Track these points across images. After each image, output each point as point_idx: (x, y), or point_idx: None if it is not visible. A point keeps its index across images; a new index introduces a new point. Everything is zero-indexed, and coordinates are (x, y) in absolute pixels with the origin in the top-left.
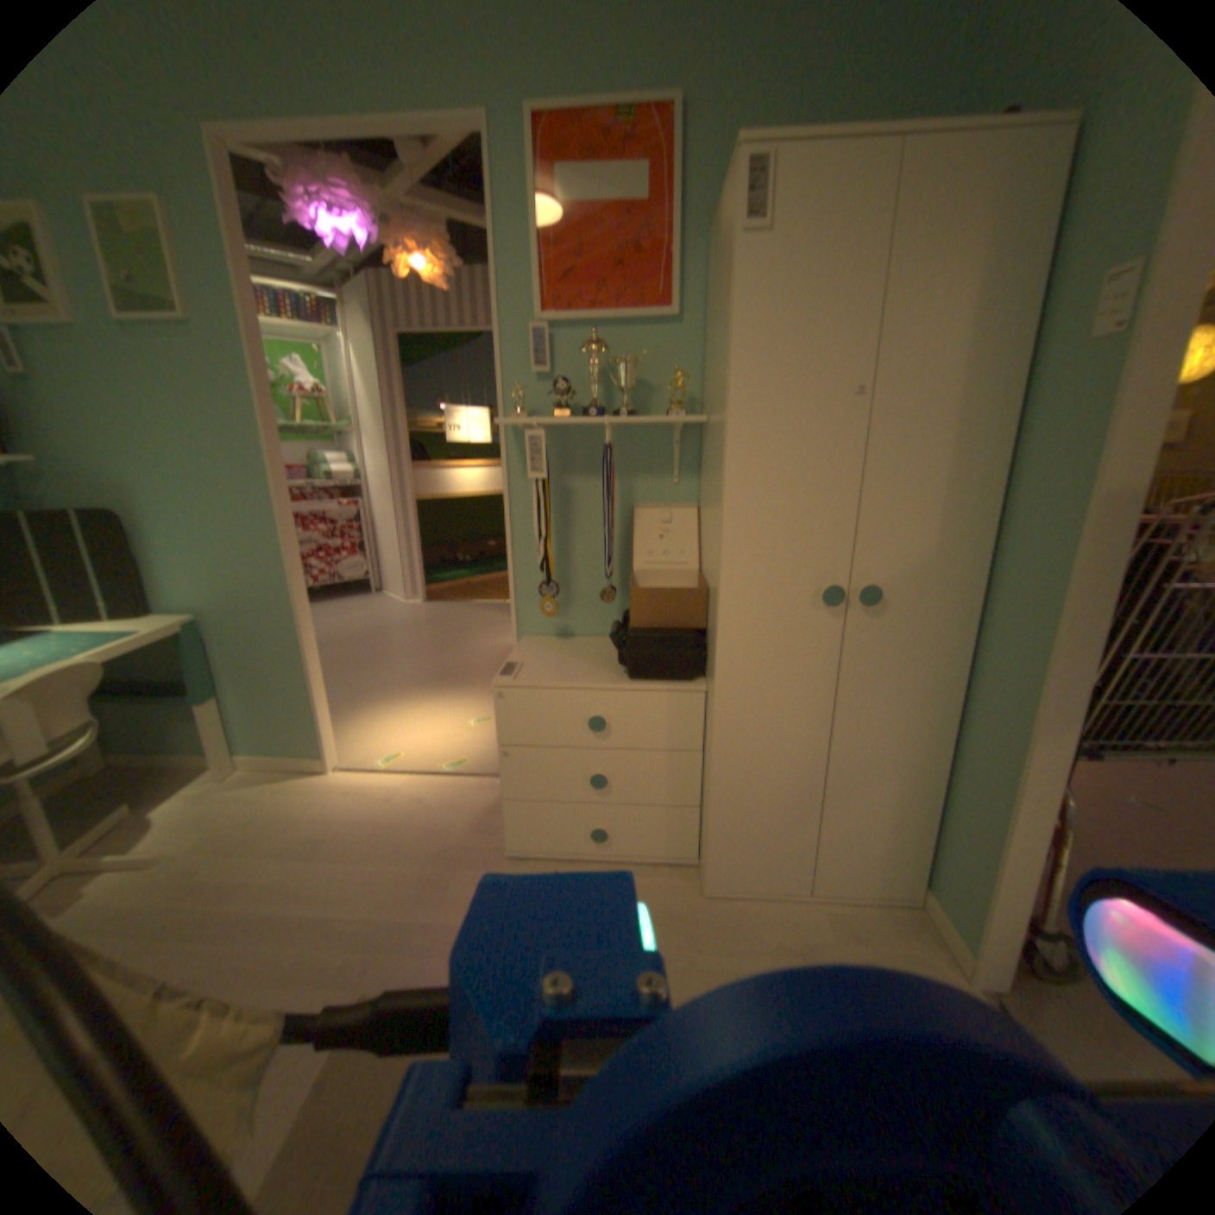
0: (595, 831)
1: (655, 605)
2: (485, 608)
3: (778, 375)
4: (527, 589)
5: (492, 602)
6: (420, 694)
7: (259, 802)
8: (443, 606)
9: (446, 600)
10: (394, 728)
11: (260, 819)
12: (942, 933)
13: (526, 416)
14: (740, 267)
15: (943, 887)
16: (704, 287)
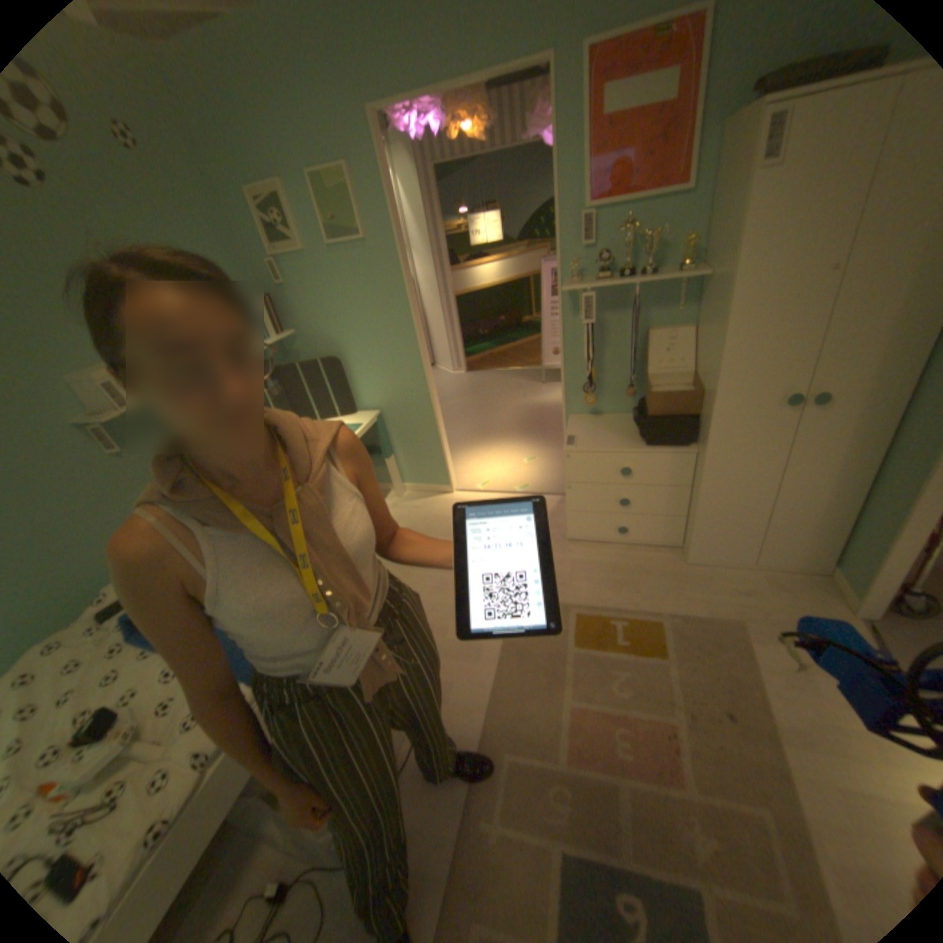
0: (620, 527)
1: (666, 401)
2: (509, 374)
3: (772, 262)
4: (572, 386)
5: (513, 370)
6: (487, 442)
7: (425, 507)
8: (480, 375)
9: (480, 369)
10: (479, 465)
11: (430, 516)
12: (841, 587)
13: (579, 280)
14: (753, 193)
15: (847, 563)
16: (714, 161)
